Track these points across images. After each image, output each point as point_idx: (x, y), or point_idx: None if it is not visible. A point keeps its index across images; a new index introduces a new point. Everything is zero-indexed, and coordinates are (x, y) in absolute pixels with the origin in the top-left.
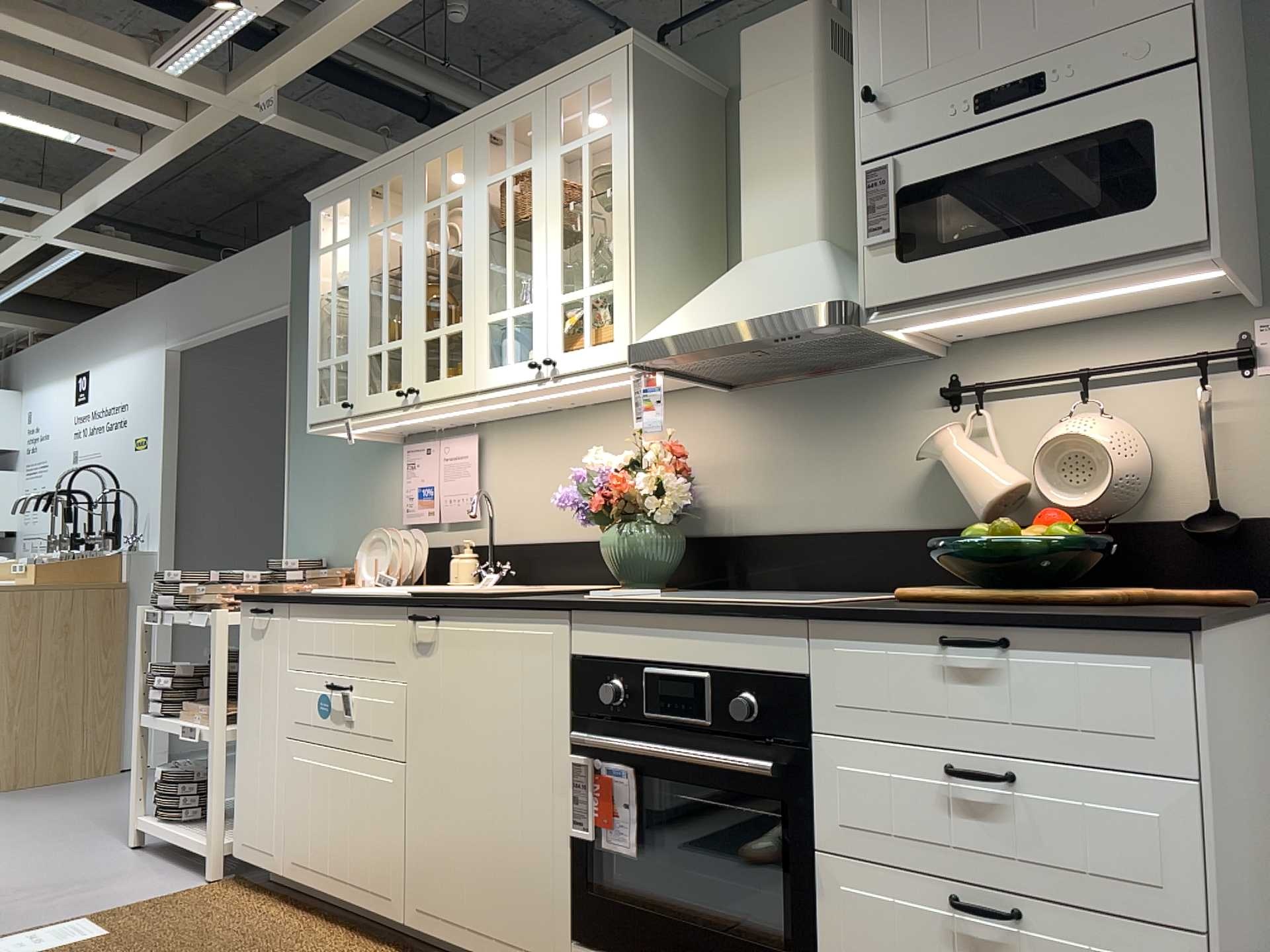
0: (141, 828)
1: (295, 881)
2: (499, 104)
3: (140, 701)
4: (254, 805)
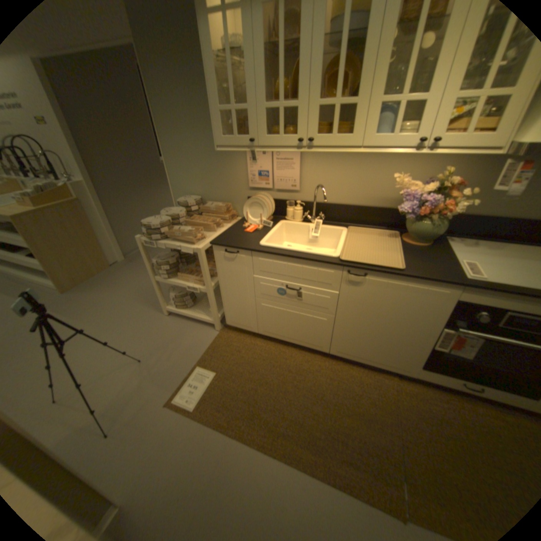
0: (168, 310)
1: (266, 335)
2: None
3: (152, 273)
4: (238, 313)
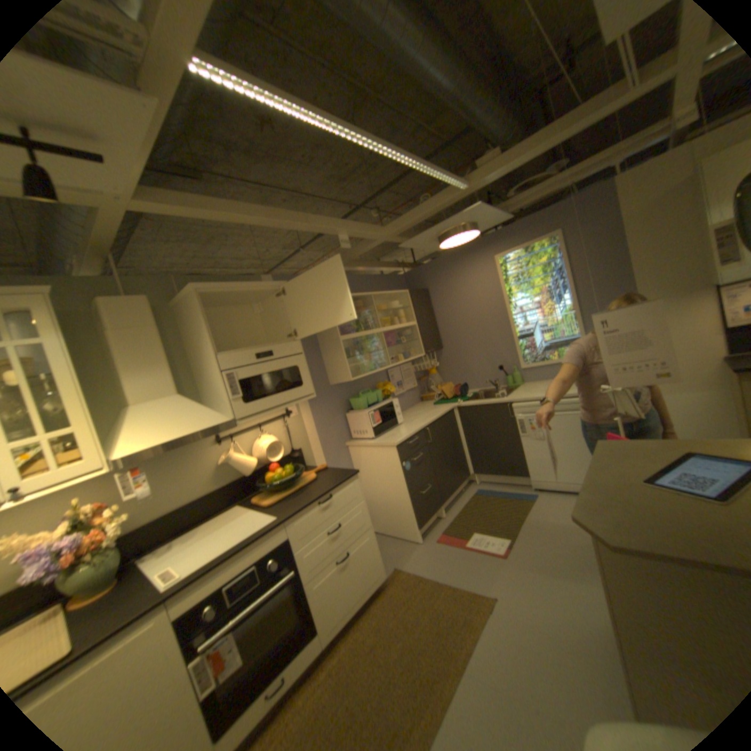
0: None
1: None
2: None
3: None
4: None
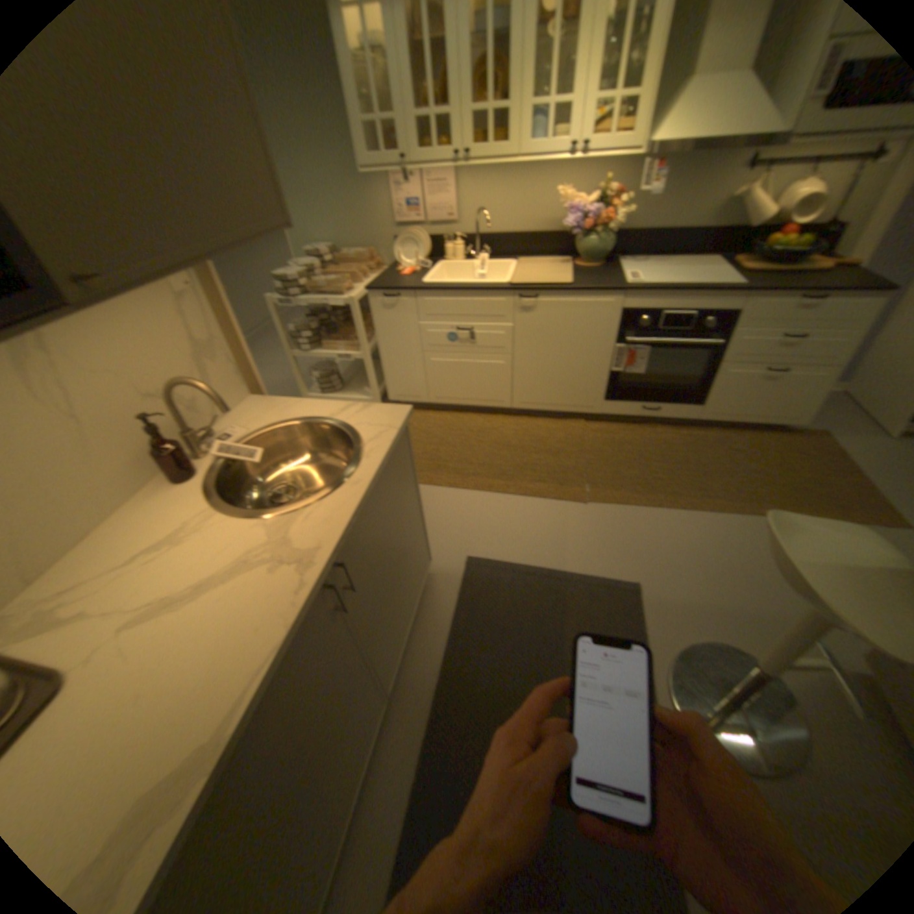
0: None
1: (437, 404)
2: None
3: (285, 346)
4: (401, 381)
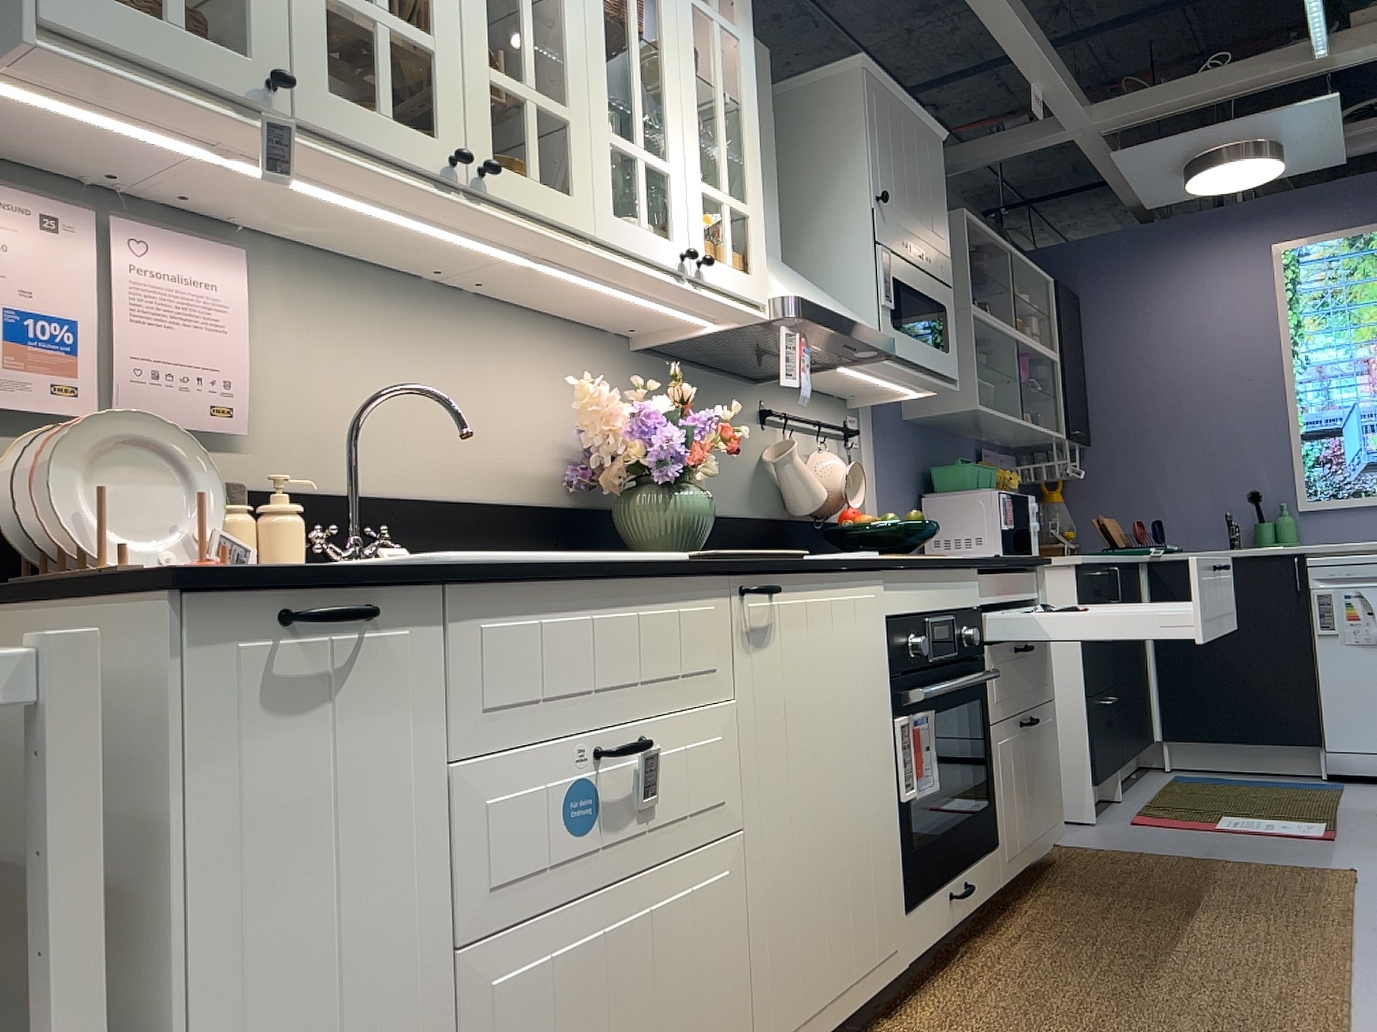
0: None
1: None
2: None
3: None
4: None
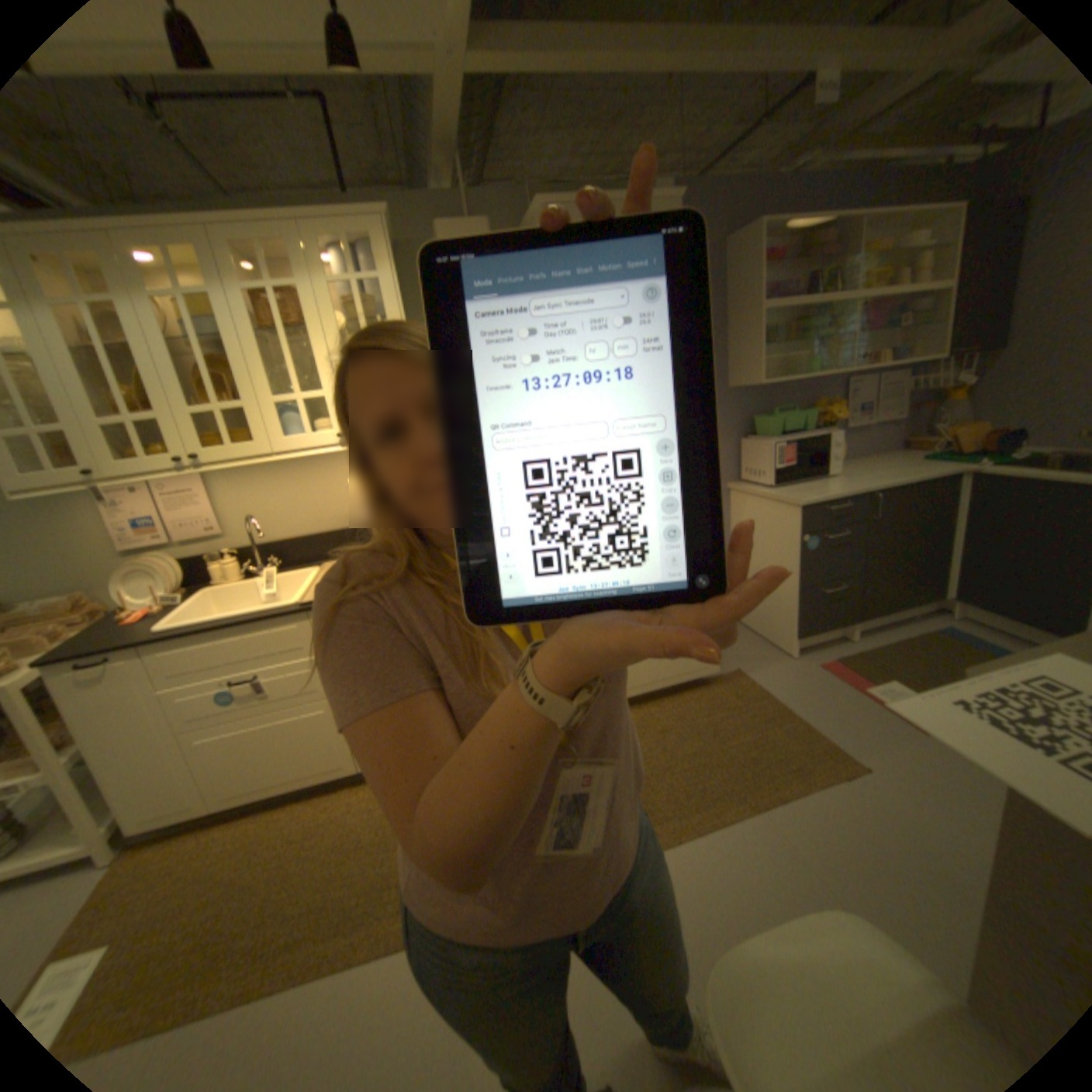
0: None
1: (229, 809)
2: (240, 218)
3: None
4: (147, 794)
